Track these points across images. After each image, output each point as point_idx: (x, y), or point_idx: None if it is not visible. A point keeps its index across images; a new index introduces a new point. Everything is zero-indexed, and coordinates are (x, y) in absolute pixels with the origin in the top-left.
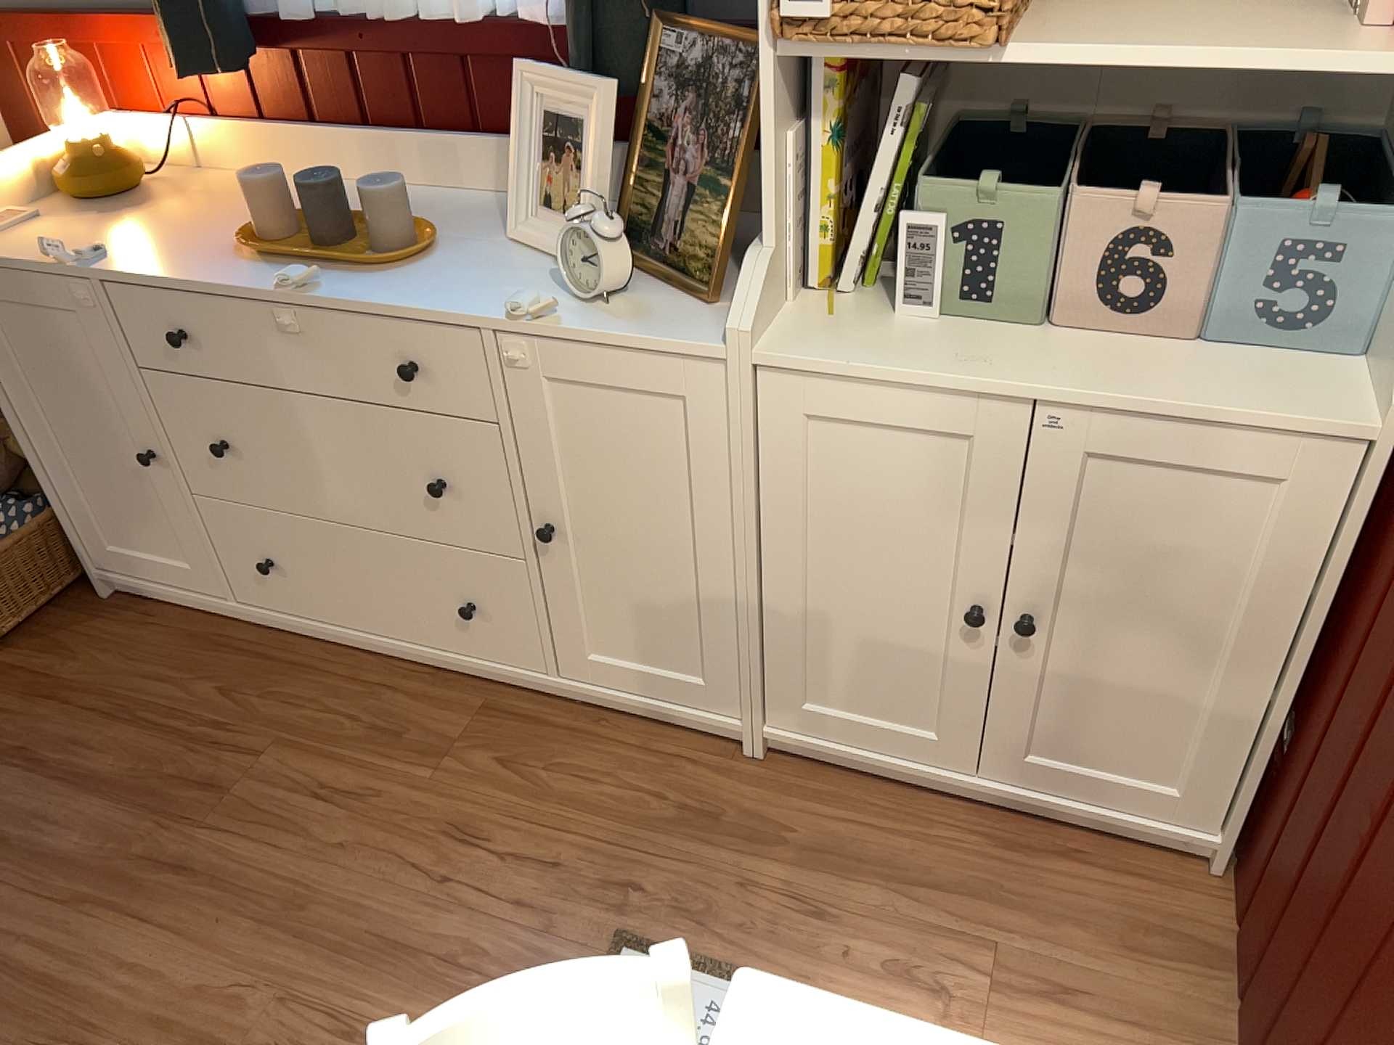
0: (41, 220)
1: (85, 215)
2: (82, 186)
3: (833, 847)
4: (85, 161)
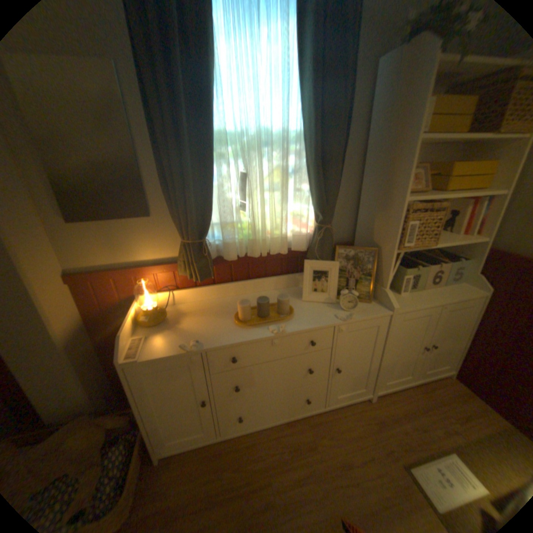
0: (141, 338)
1: (152, 331)
2: (149, 321)
3: (410, 415)
4: (148, 313)
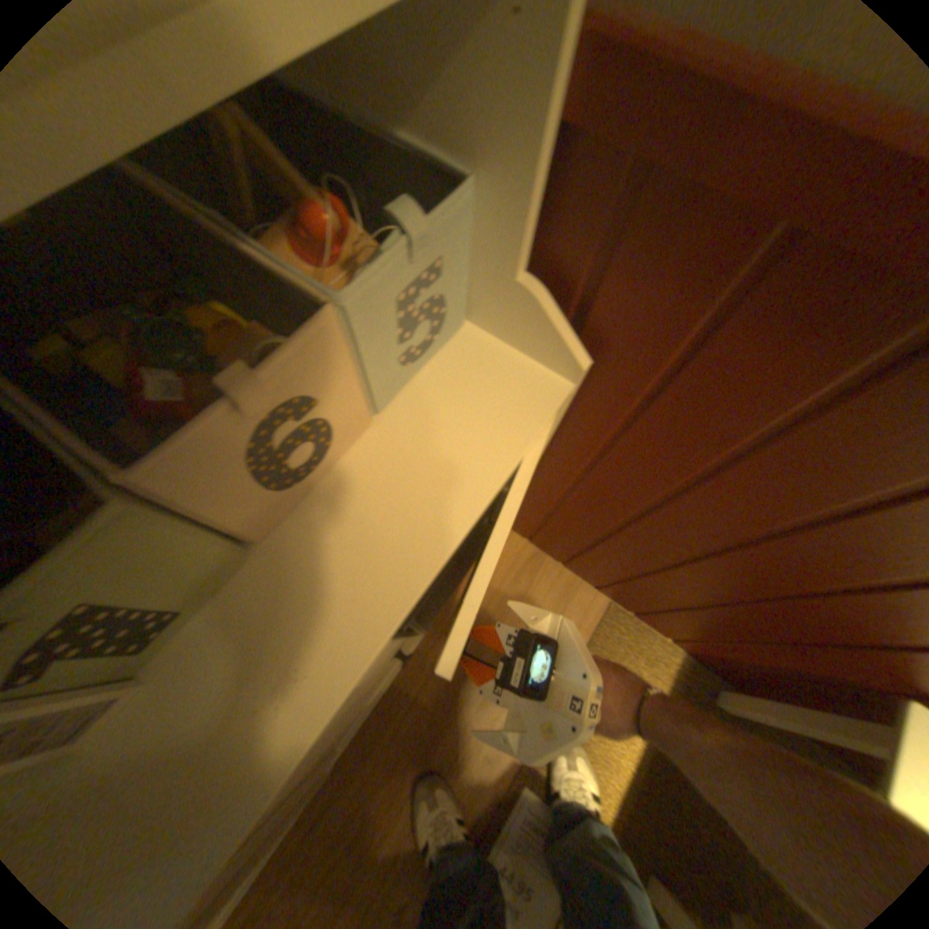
0: None
1: None
2: None
3: (422, 742)
4: None
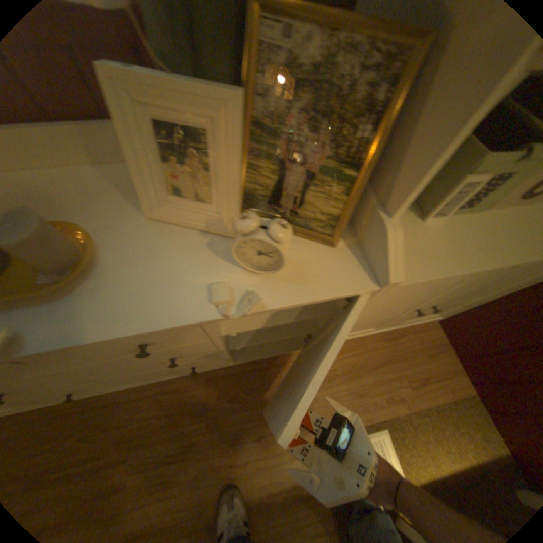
0: None
1: None
2: None
3: (351, 372)
4: None
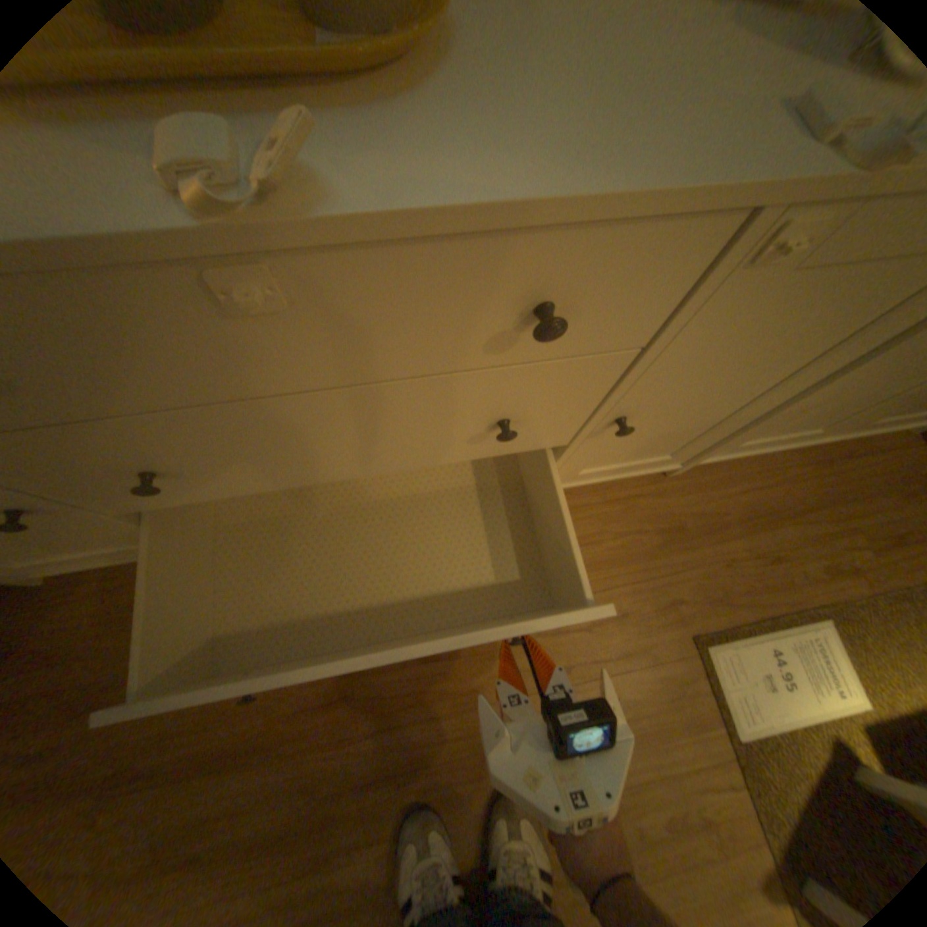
0: None
1: None
2: None
3: (756, 518)
4: None
